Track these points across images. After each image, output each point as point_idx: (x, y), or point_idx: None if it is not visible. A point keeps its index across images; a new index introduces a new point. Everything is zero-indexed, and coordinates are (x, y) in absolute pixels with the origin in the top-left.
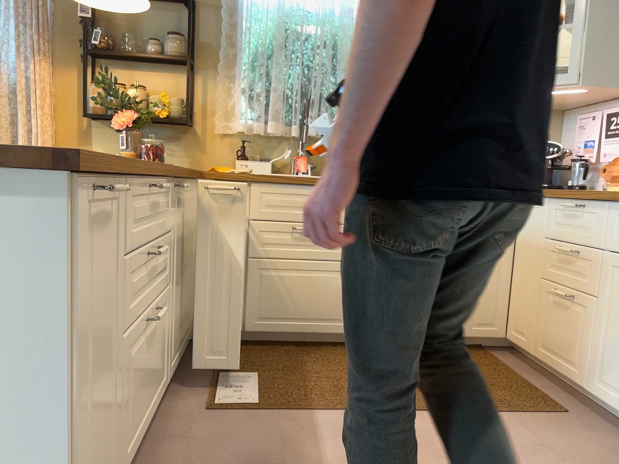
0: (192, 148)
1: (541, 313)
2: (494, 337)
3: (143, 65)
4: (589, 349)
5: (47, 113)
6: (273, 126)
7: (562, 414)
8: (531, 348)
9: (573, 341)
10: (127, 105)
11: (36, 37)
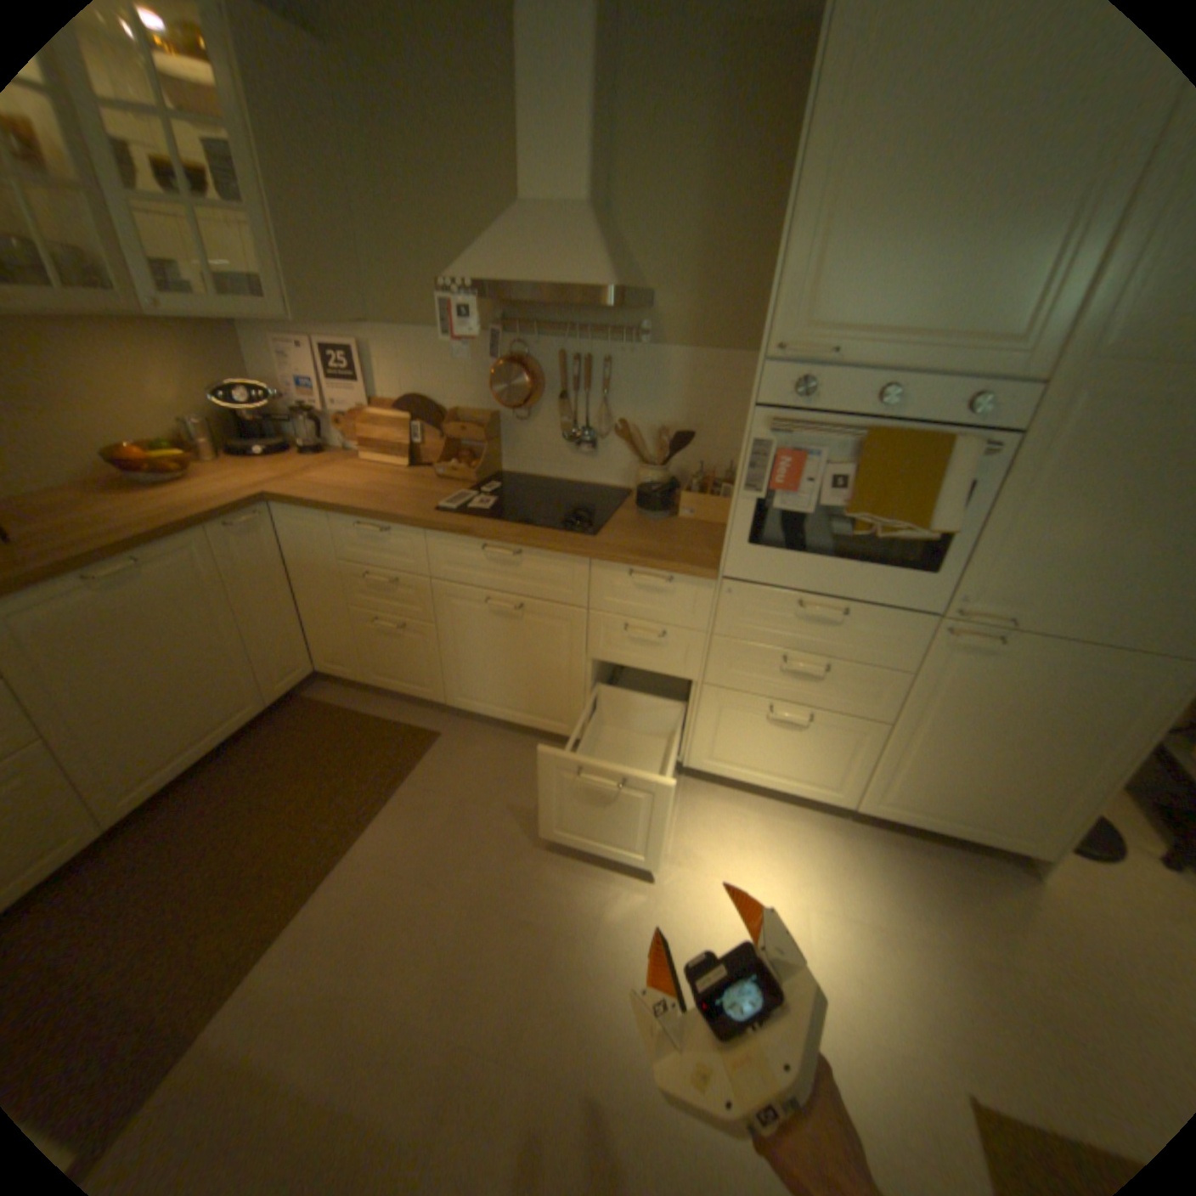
0: None
1: (360, 643)
2: (302, 680)
3: None
4: (437, 671)
5: None
6: None
7: (436, 740)
8: (358, 678)
9: (415, 666)
10: None
11: None
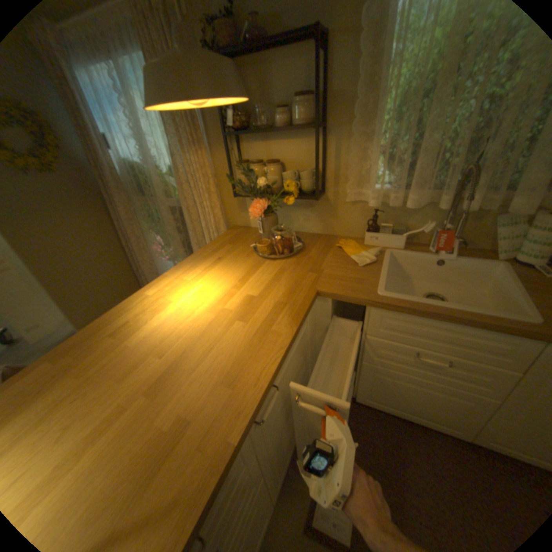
0: (324, 214)
1: None
2: None
3: (275, 132)
4: None
5: (210, 192)
6: (415, 201)
7: None
8: None
9: None
10: (258, 192)
11: (185, 126)
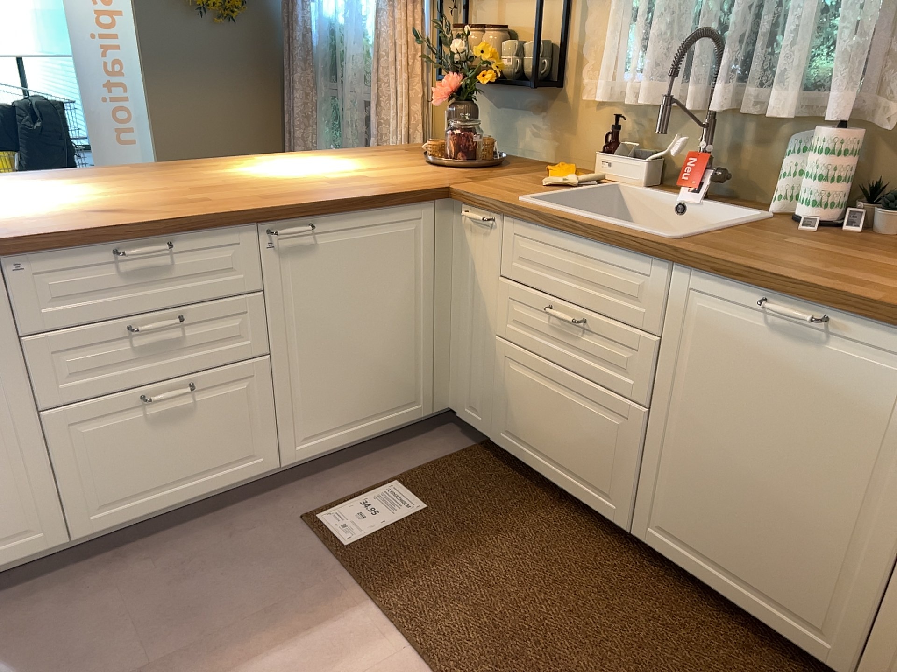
0: (557, 126)
1: None
2: None
3: None
4: None
5: (412, 75)
6: (645, 94)
7: None
8: None
9: None
10: (451, 65)
11: None
